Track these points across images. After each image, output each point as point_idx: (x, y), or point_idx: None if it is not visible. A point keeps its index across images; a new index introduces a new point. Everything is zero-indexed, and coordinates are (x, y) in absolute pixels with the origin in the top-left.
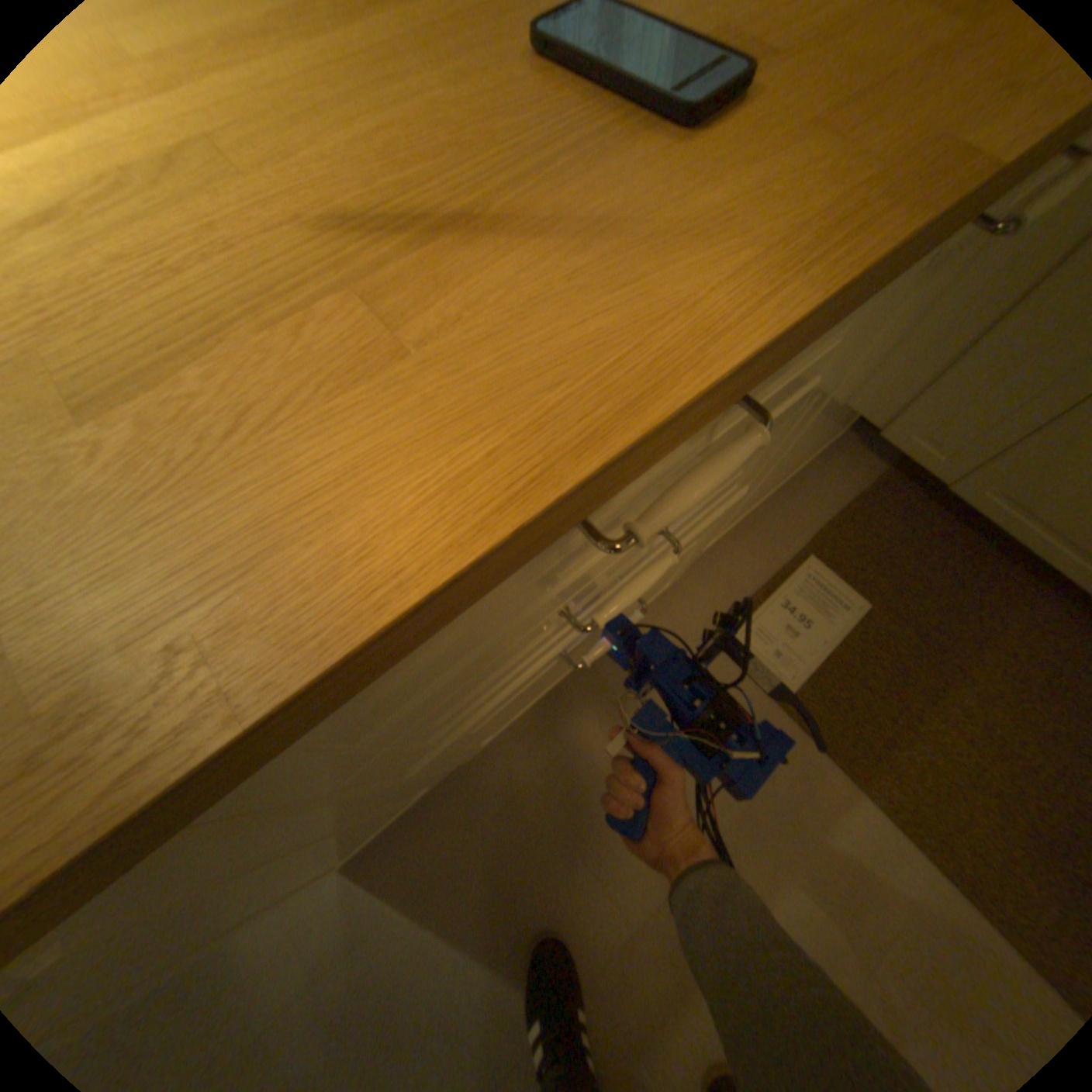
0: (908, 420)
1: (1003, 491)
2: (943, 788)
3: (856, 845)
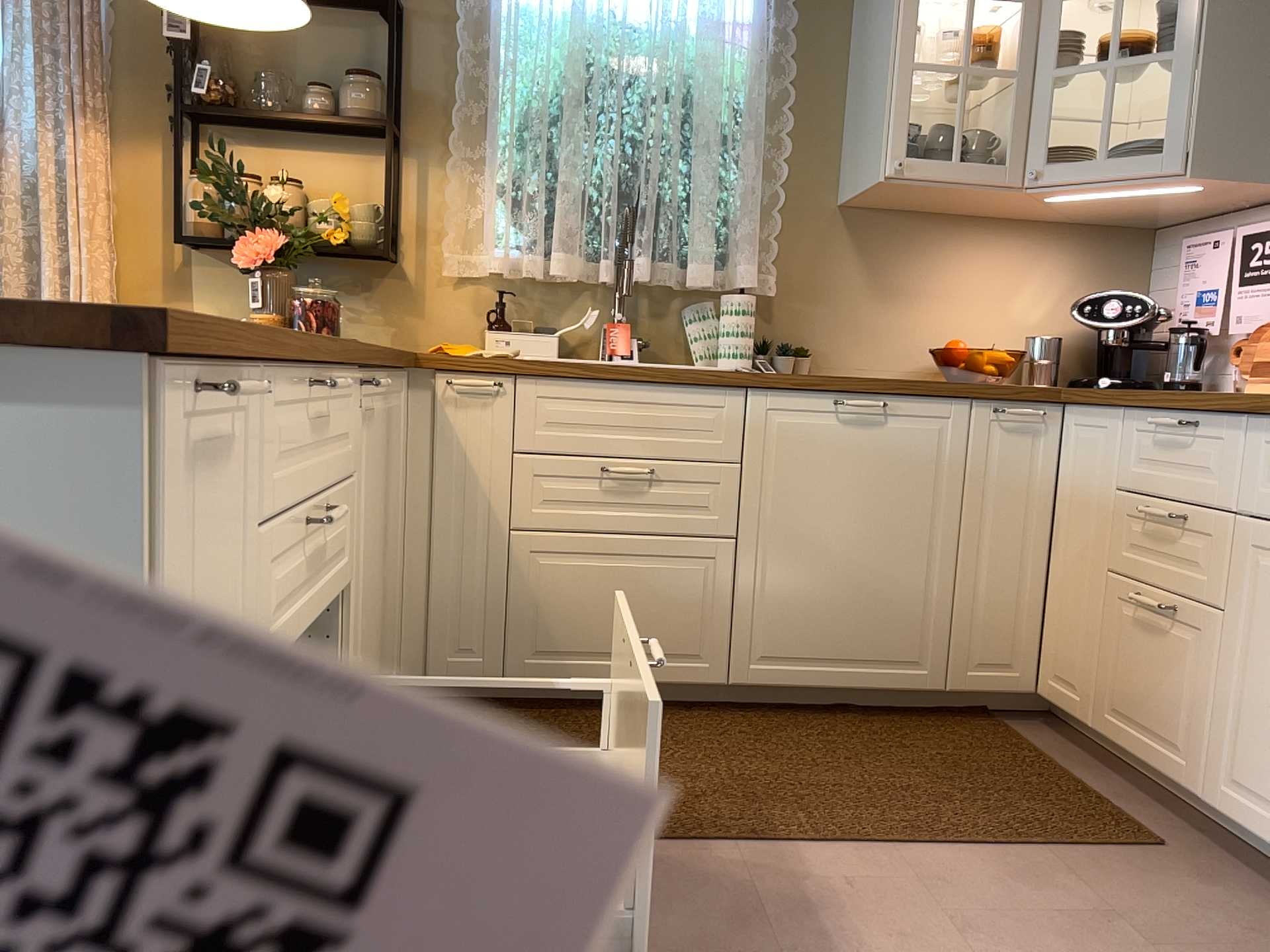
0: (432, 649)
1: (527, 652)
2: (678, 811)
3: (666, 869)
